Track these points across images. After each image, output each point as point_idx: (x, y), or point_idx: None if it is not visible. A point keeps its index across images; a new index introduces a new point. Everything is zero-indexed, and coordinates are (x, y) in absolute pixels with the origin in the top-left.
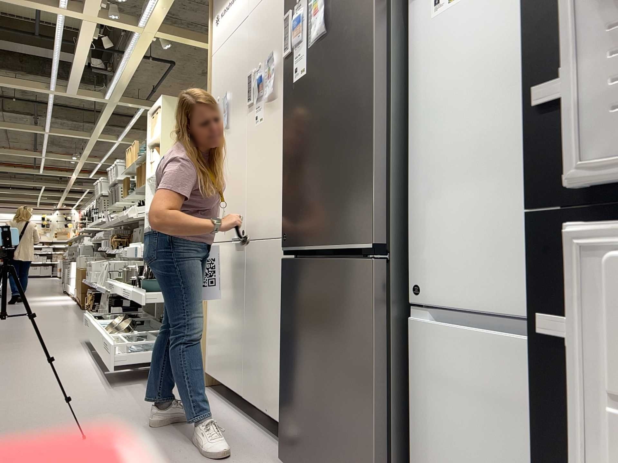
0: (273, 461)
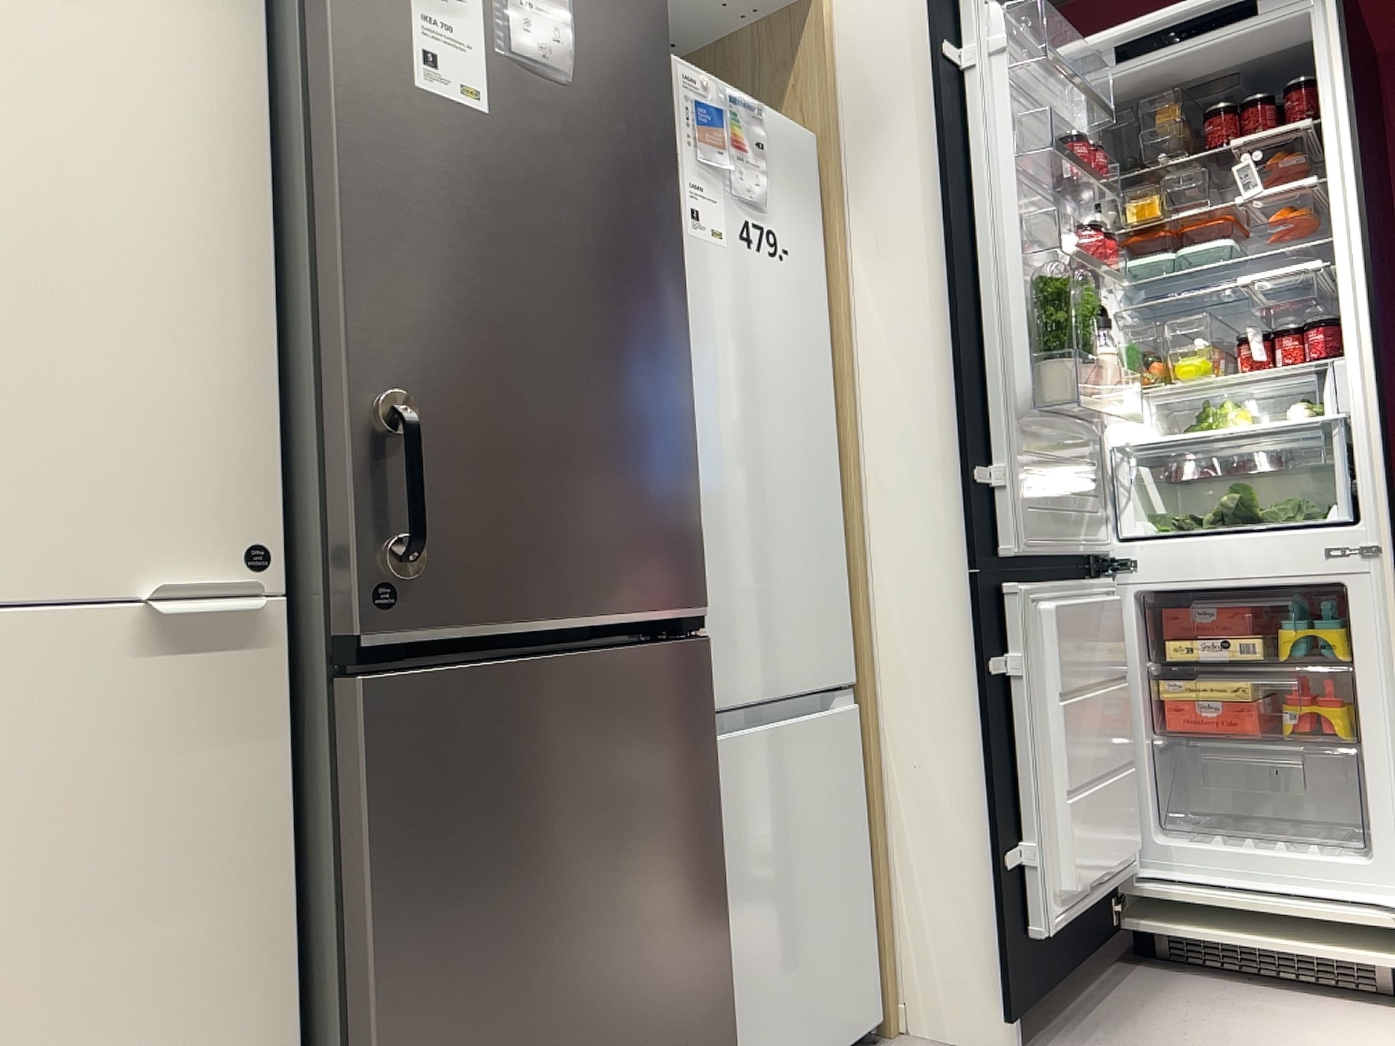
0: None
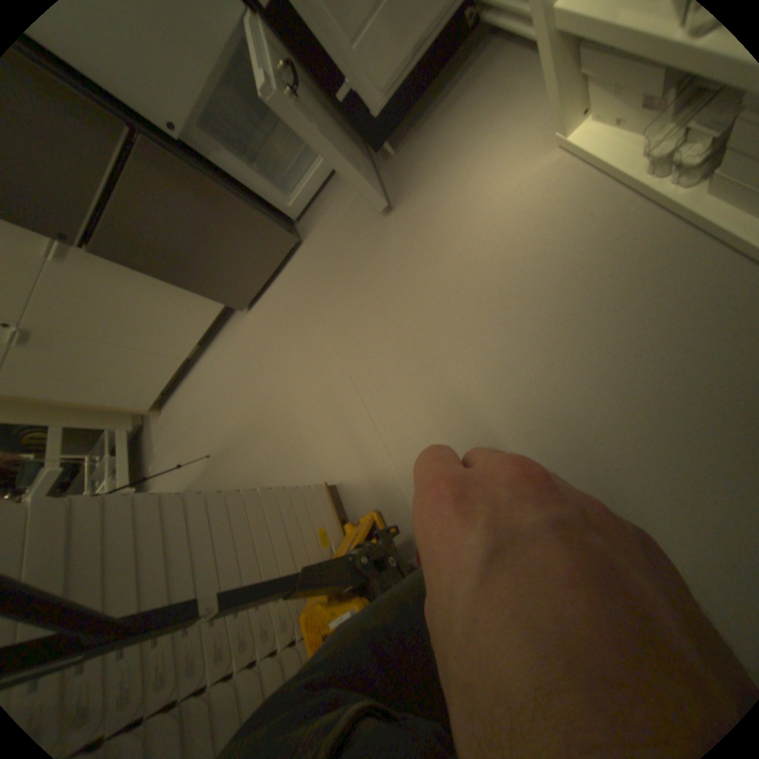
0: (240, 321)
